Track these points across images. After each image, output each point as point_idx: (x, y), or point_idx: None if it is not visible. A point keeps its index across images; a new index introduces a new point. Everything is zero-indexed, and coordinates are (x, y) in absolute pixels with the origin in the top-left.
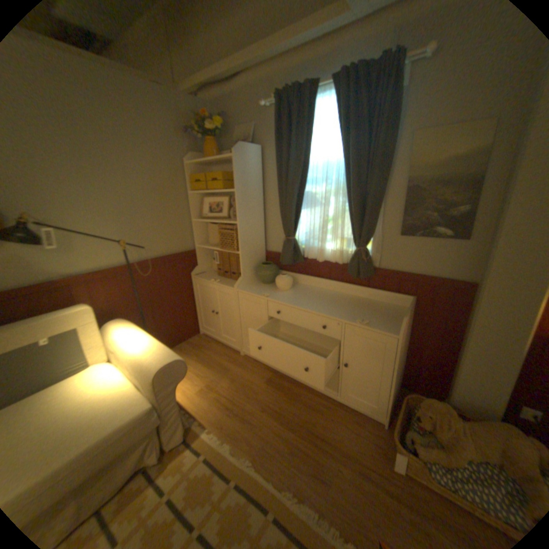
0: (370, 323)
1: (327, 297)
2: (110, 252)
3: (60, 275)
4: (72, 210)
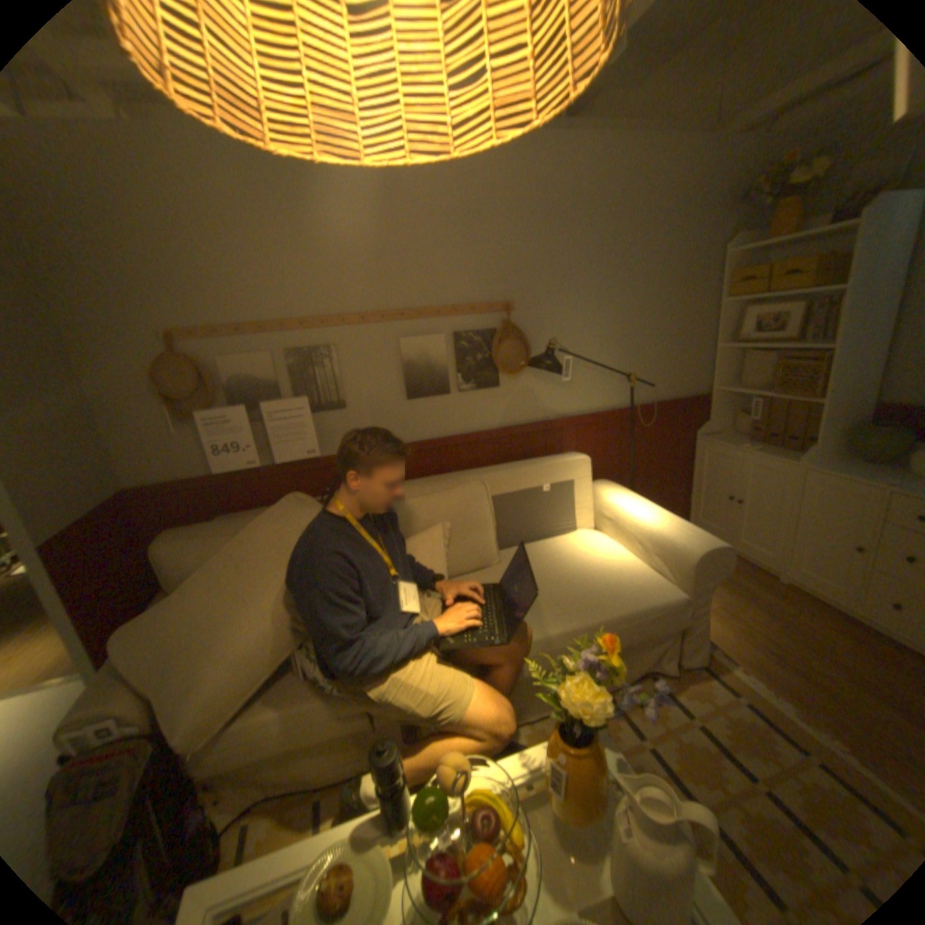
0: None
1: None
2: (607, 391)
3: (557, 415)
4: (583, 335)
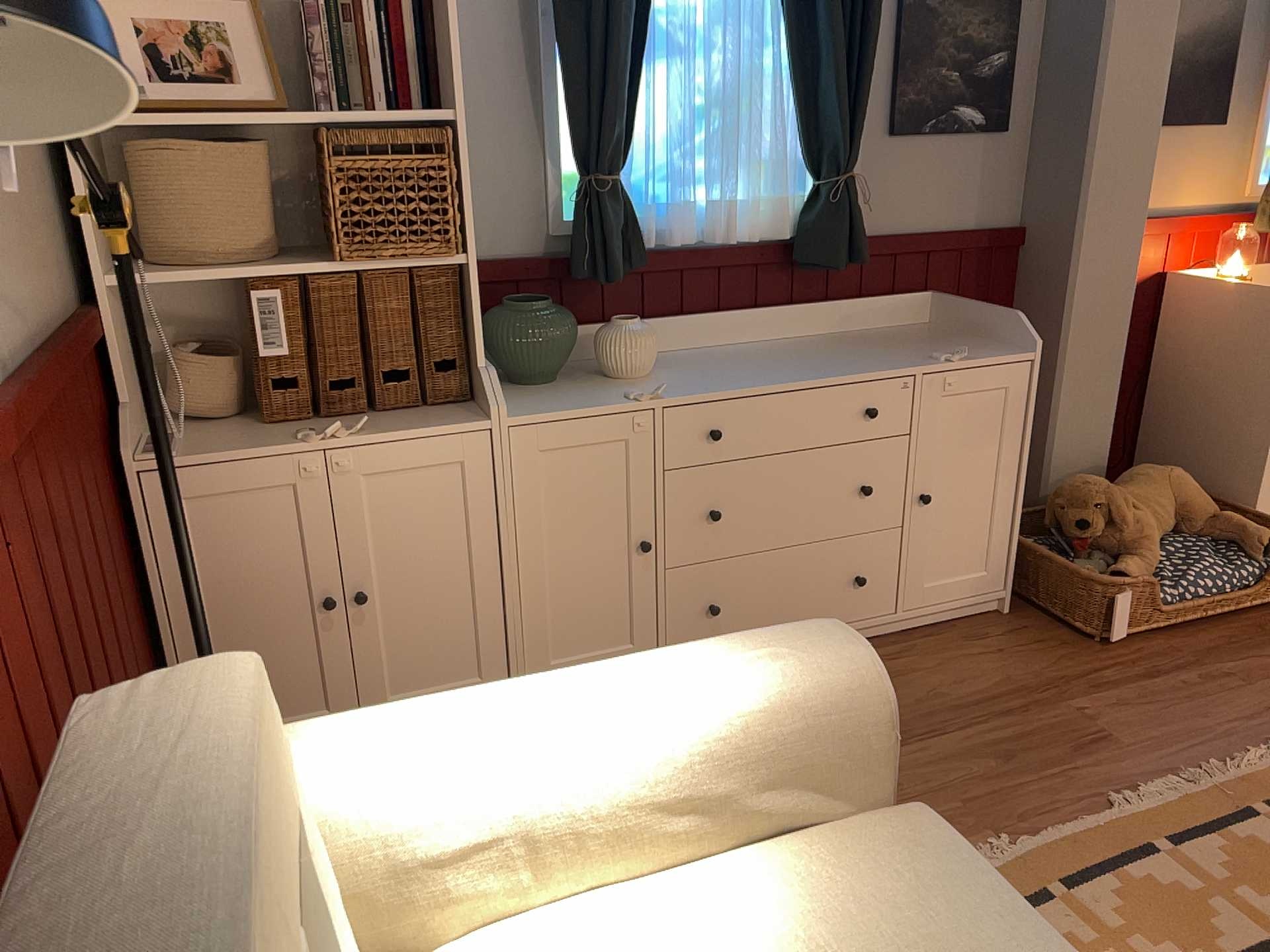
0: (964, 358)
1: (774, 356)
2: None
3: None
4: None
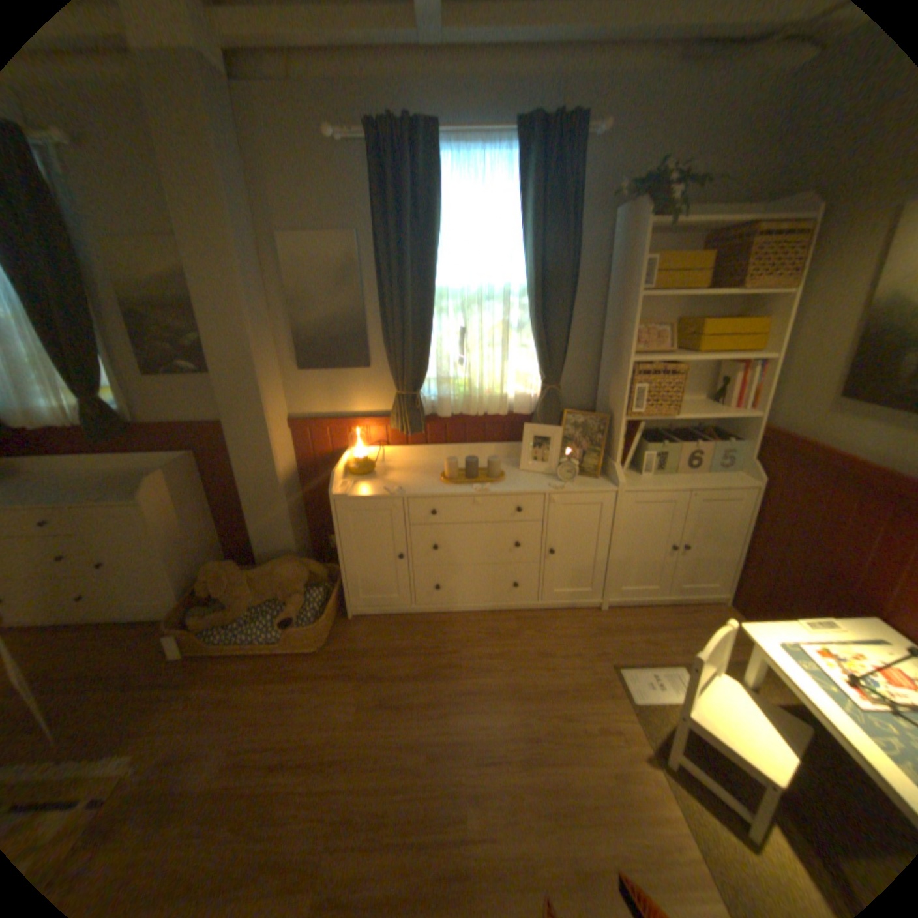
0: (104, 499)
1: (62, 483)
2: None
3: None
4: None
